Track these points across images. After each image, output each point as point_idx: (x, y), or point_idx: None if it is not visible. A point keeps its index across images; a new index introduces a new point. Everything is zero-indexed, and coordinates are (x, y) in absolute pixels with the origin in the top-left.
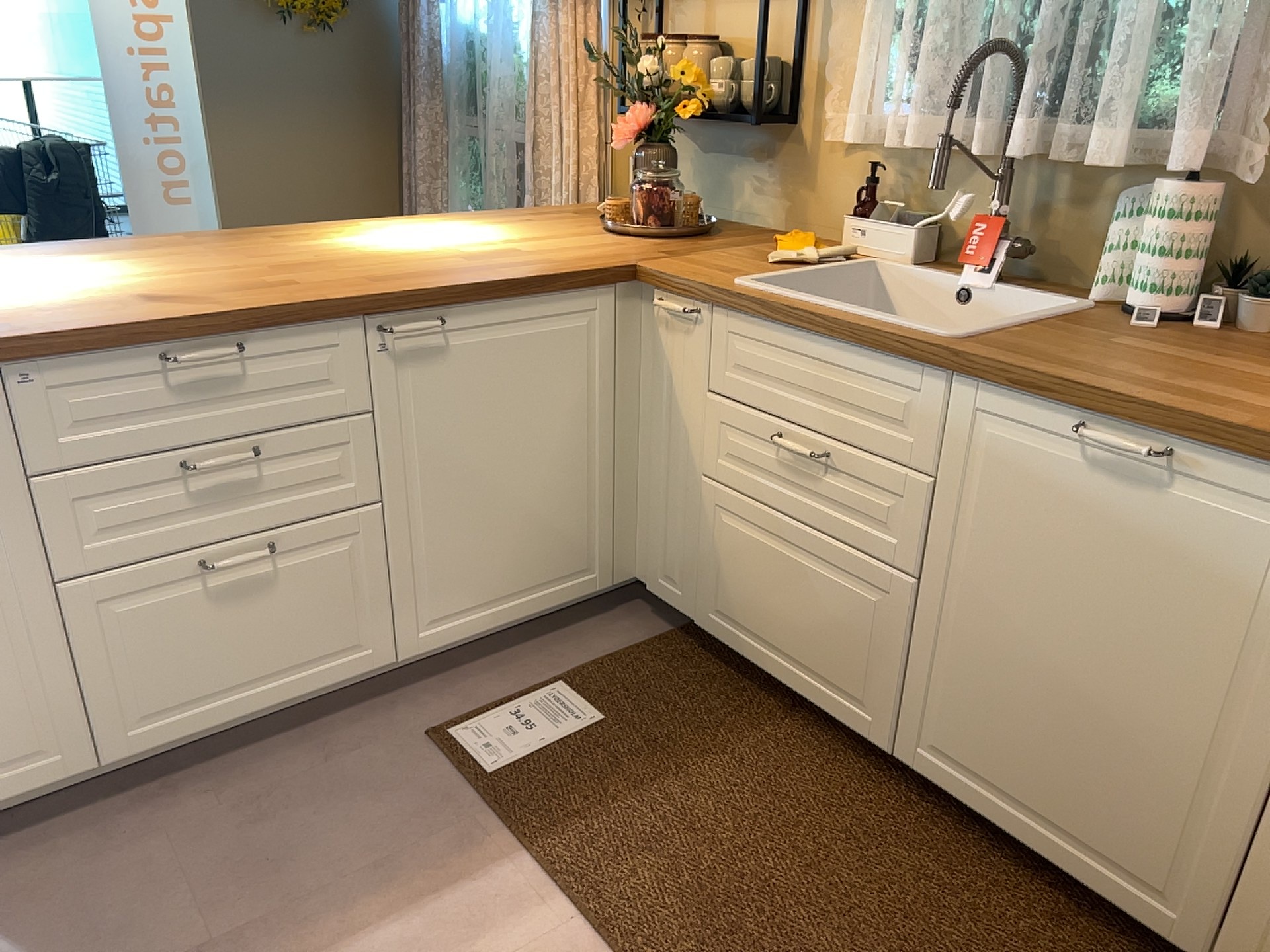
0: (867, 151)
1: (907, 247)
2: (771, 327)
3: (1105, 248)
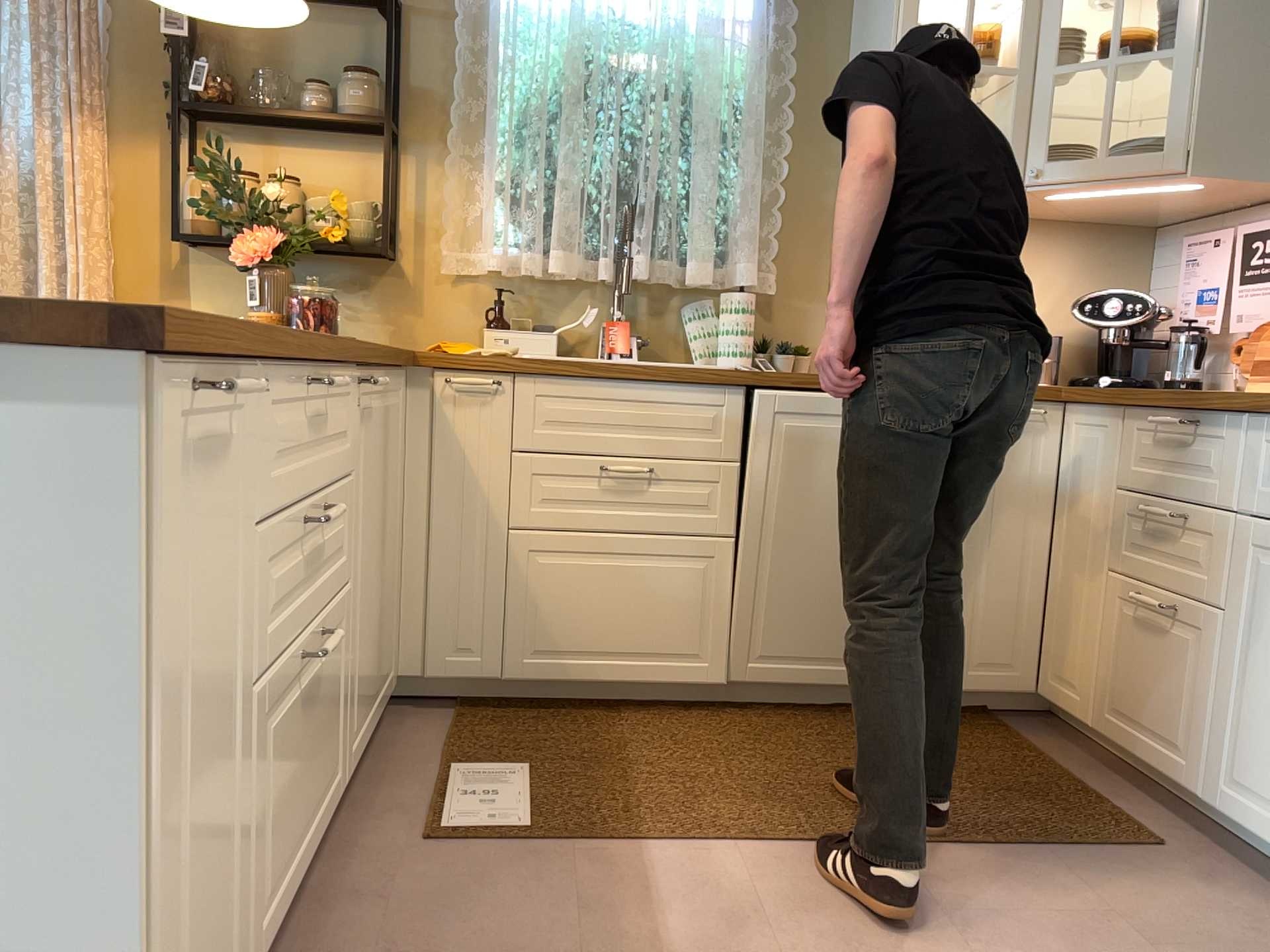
0: (480, 280)
1: (552, 346)
2: (585, 383)
3: (693, 334)
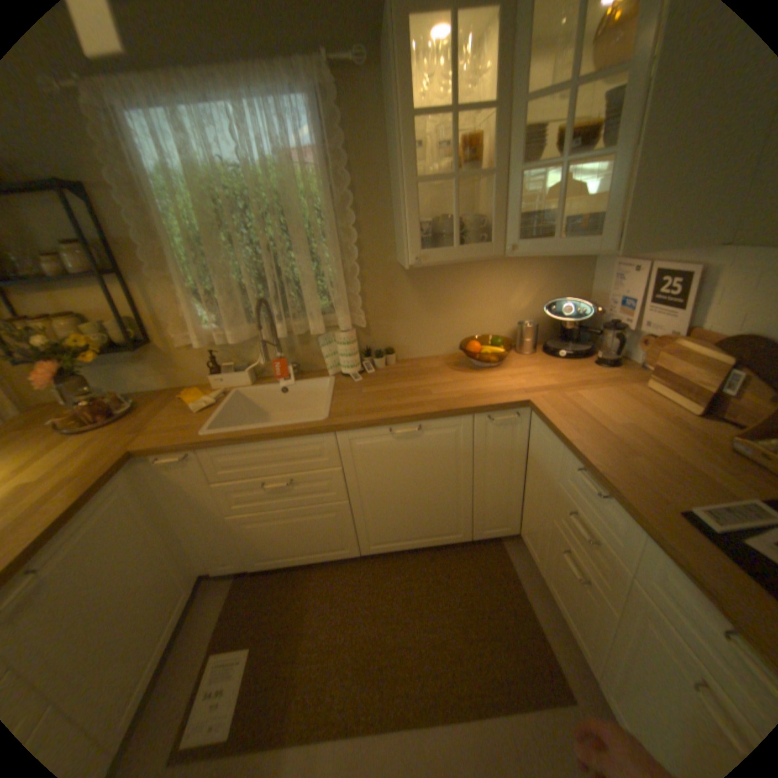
0: (201, 345)
1: (247, 379)
2: (237, 446)
3: (325, 356)
